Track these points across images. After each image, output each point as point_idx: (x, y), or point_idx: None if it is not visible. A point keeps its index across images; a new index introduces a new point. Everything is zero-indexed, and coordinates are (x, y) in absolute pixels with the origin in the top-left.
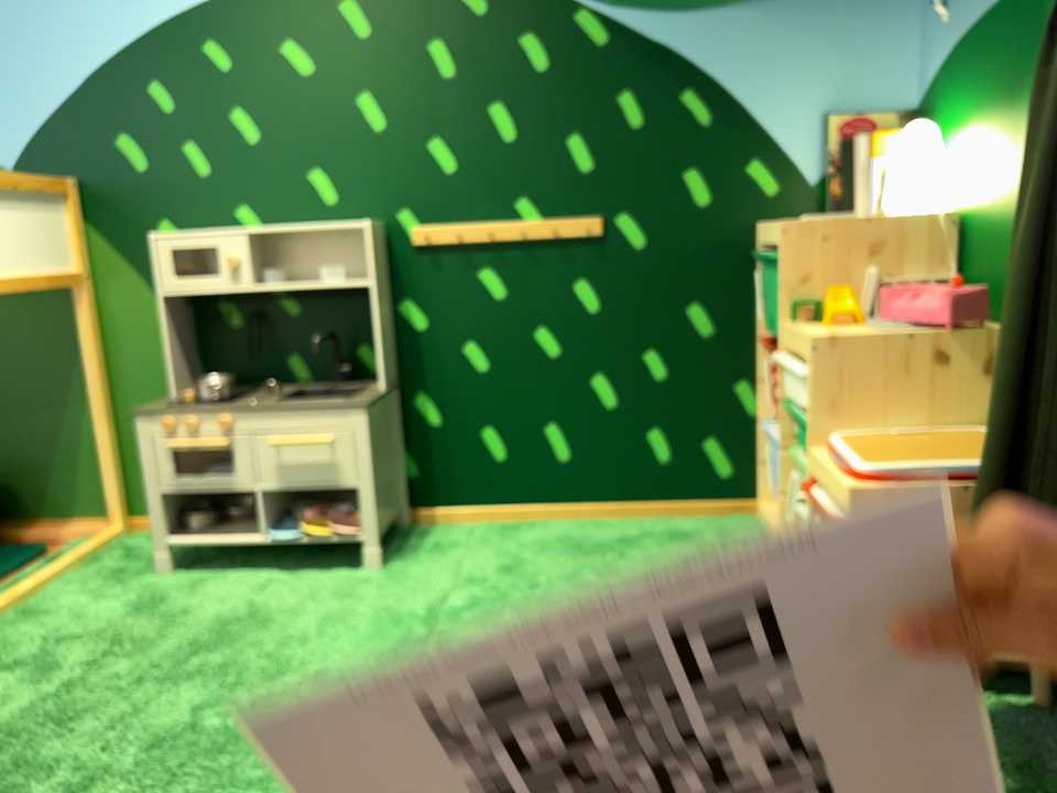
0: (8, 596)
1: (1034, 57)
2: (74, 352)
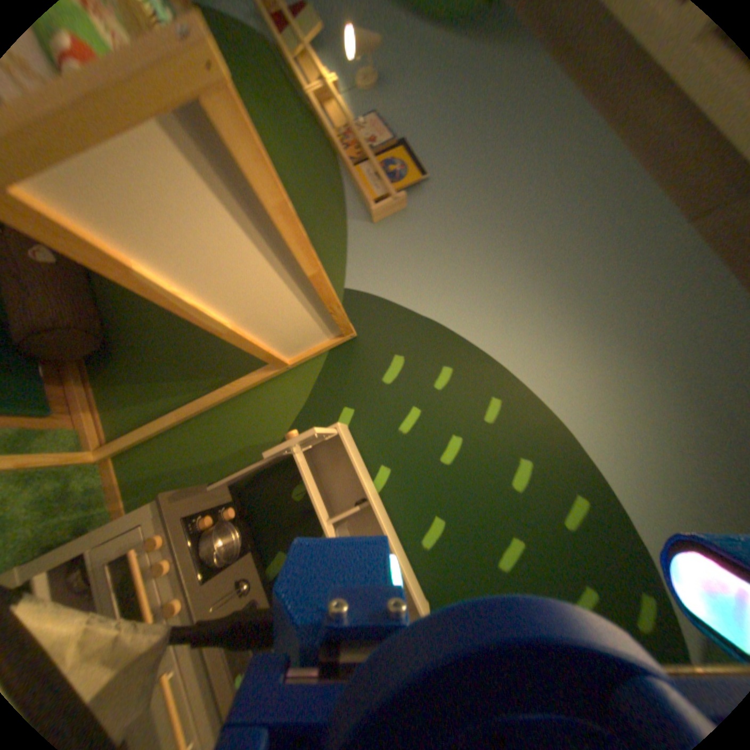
0: None
1: None
2: (229, 376)
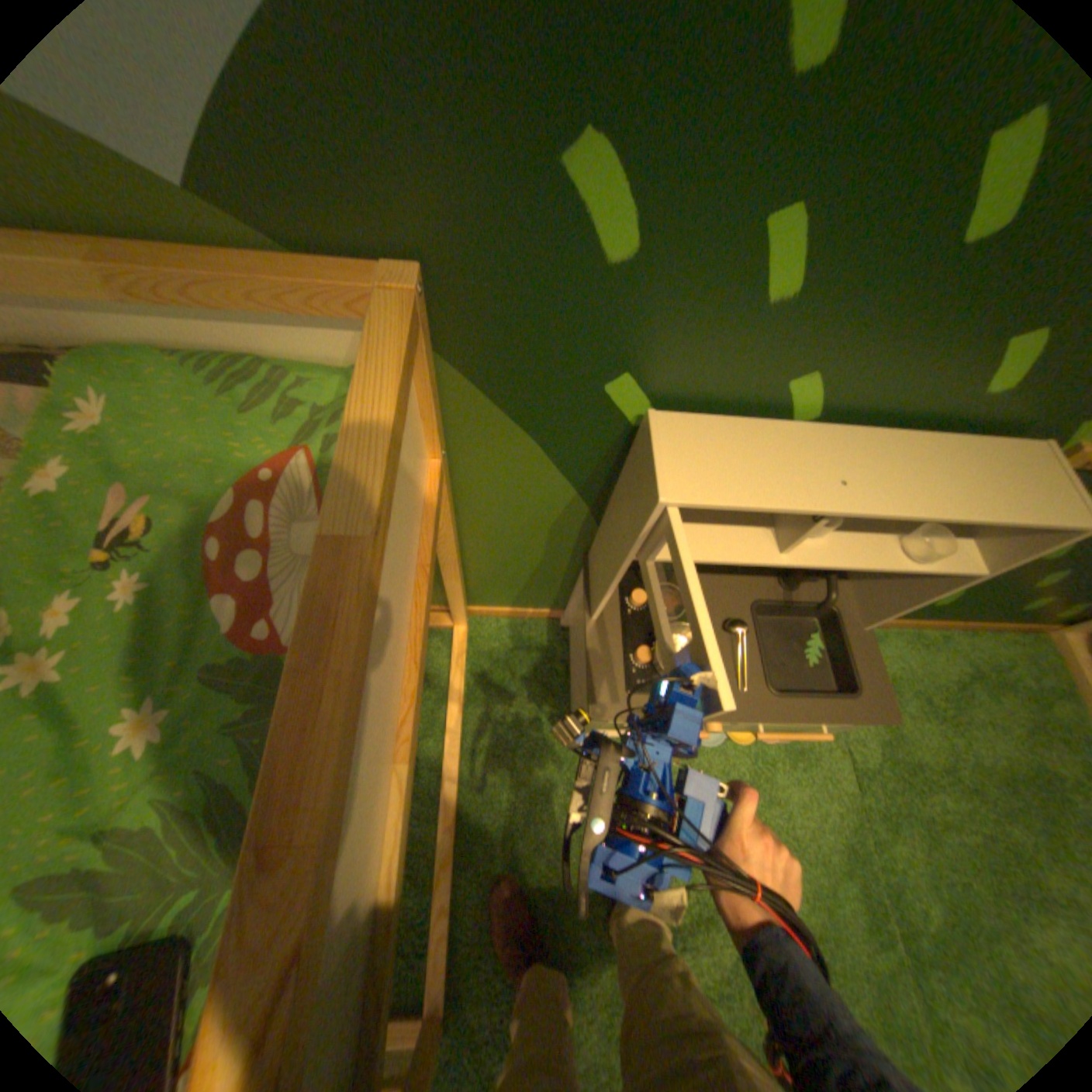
0: (448, 811)
1: None
2: None
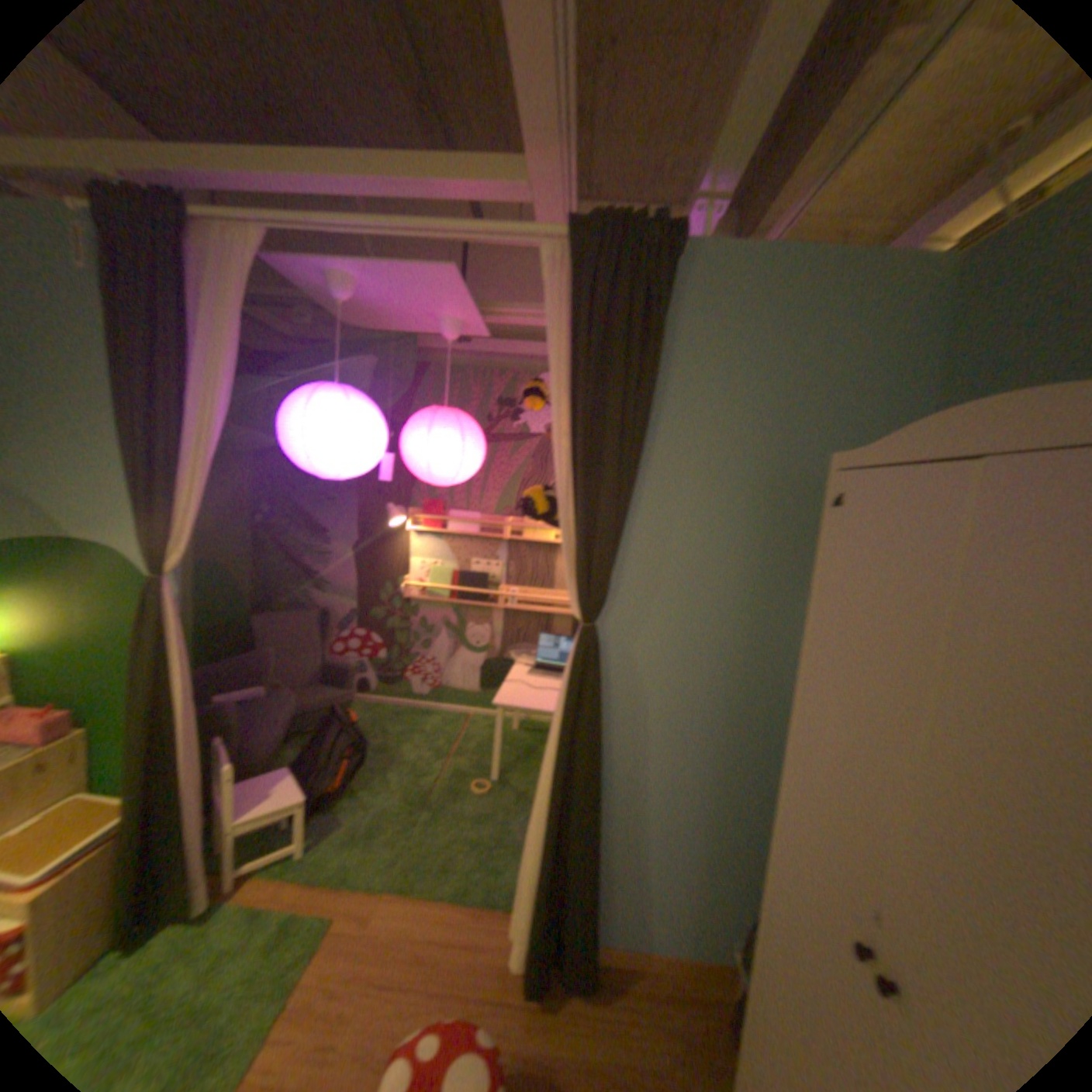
0: None
1: (78, 584)
2: None
